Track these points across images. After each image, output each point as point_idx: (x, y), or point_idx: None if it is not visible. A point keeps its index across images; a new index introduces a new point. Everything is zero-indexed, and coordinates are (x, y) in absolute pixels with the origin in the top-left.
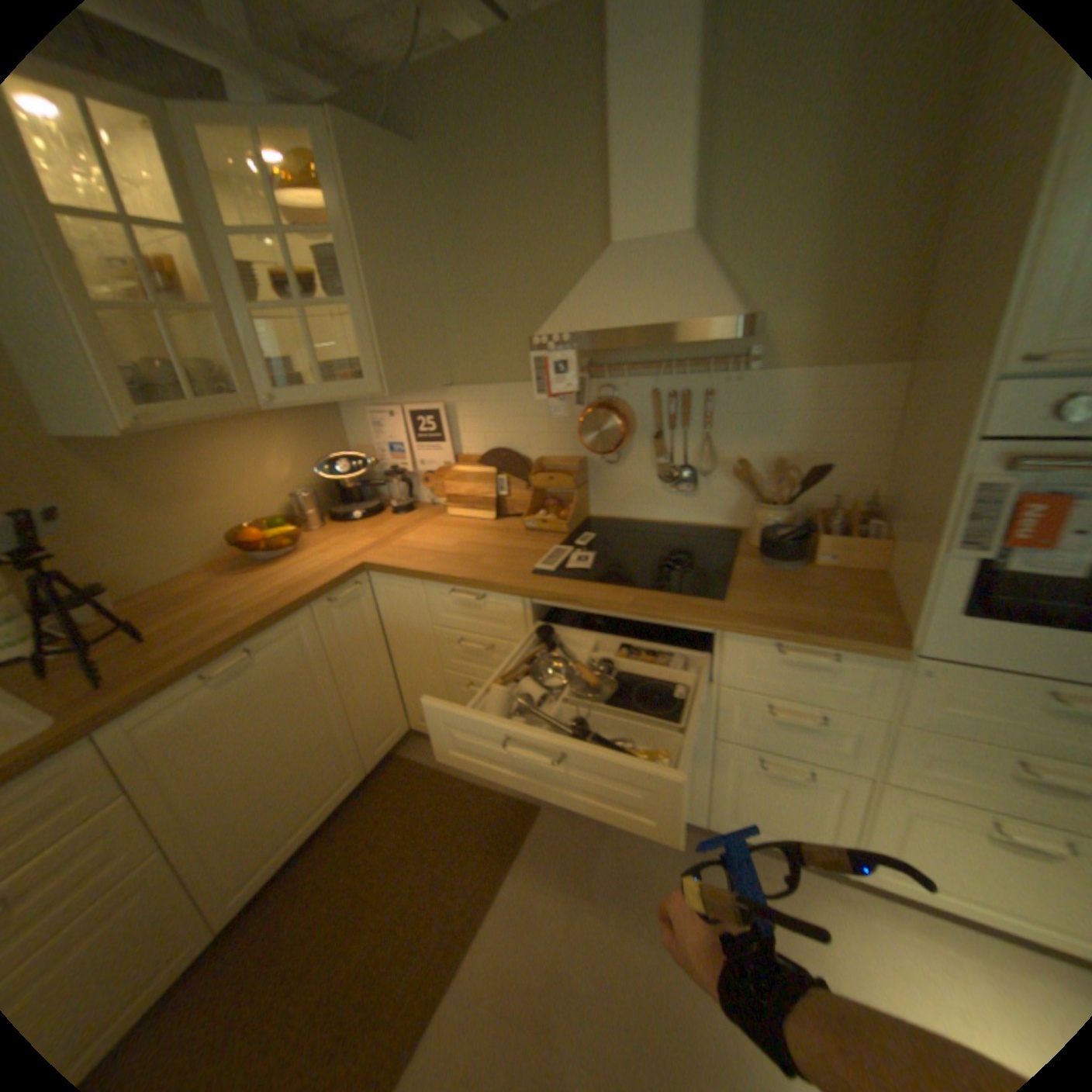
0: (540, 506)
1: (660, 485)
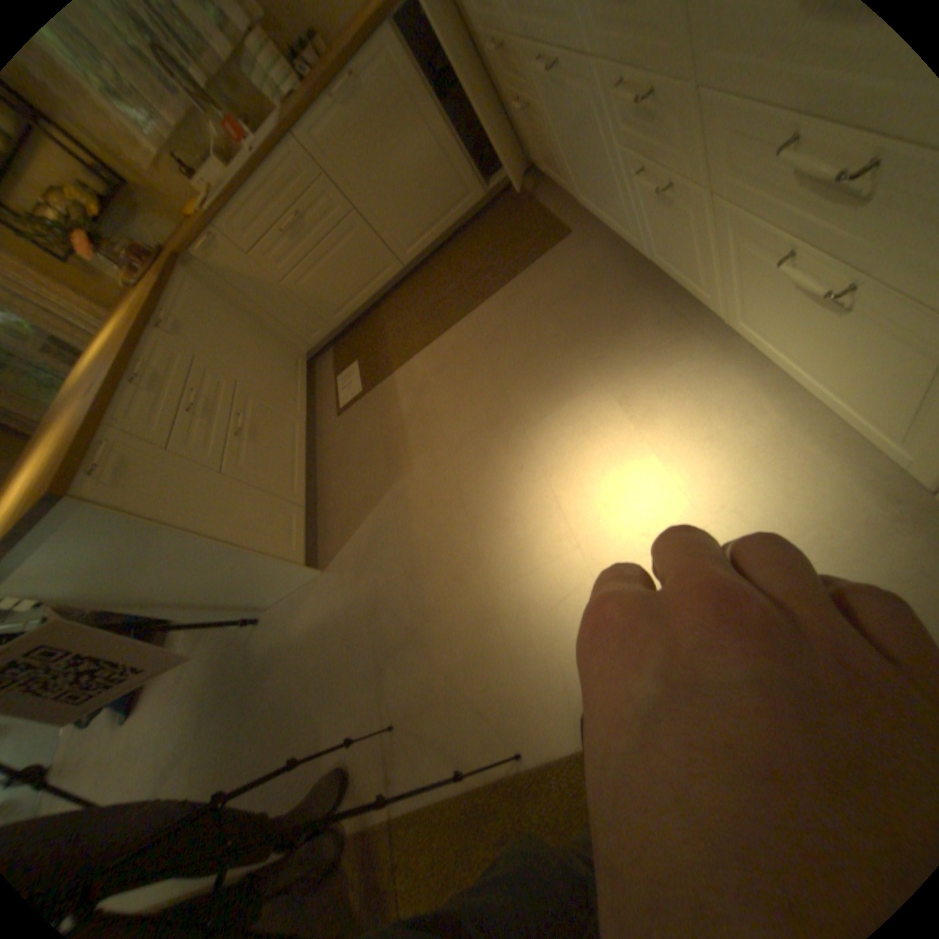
0: None
1: None
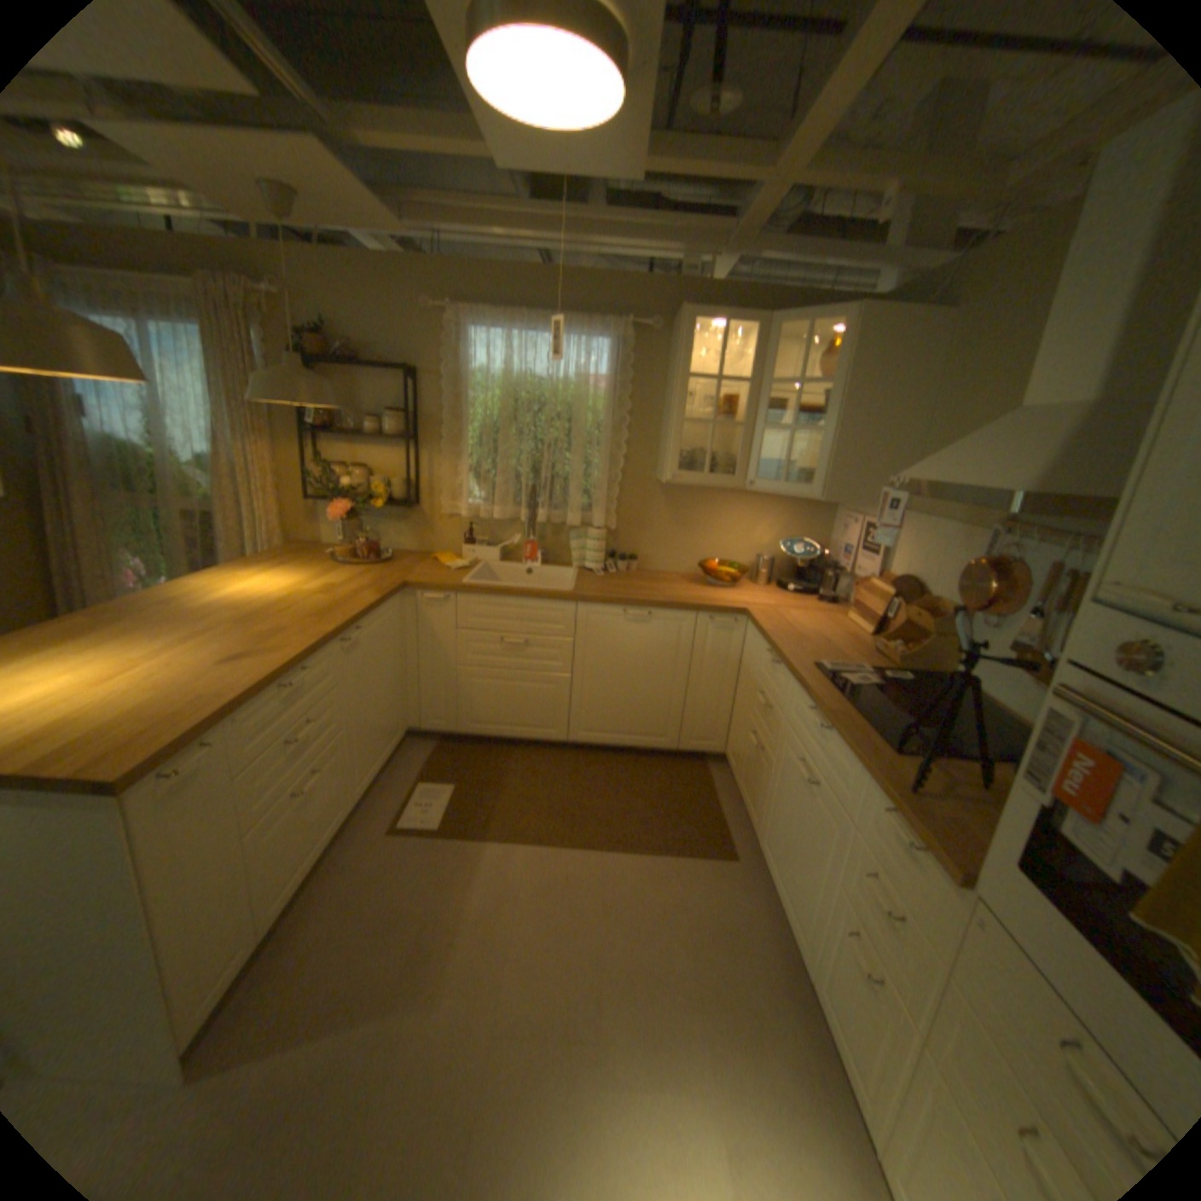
0: (910, 641)
1: (1028, 675)
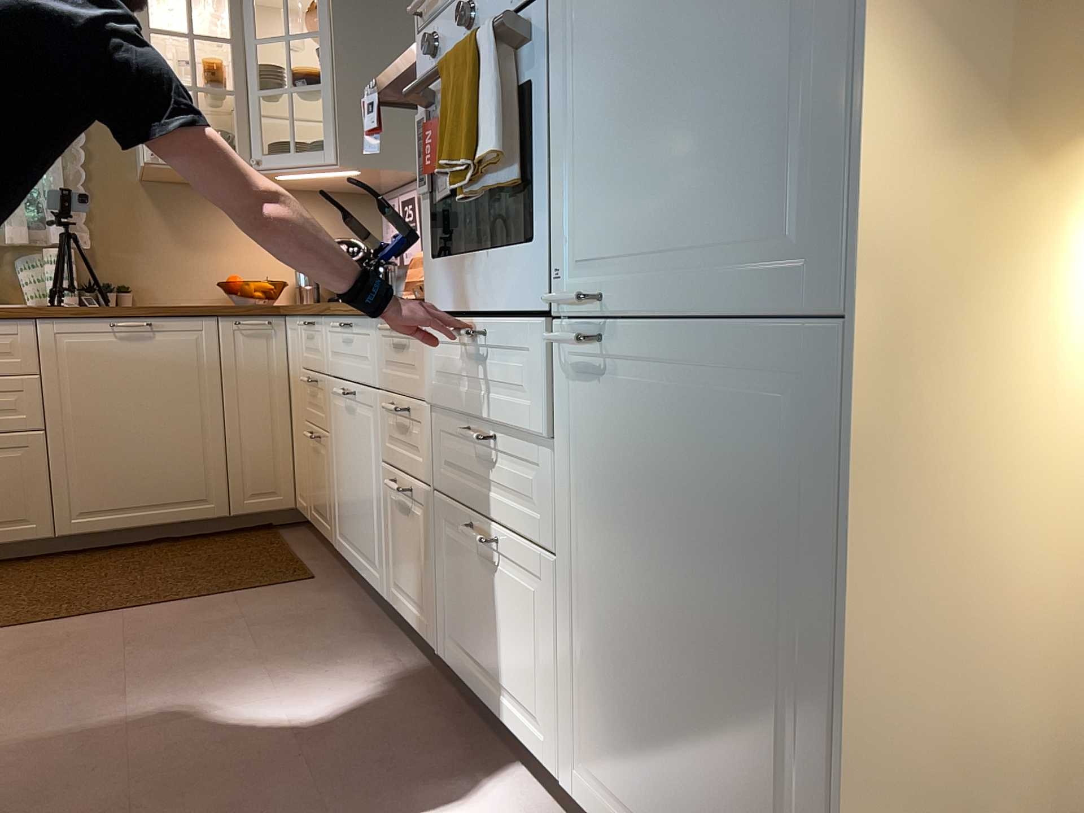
0: None
1: None
